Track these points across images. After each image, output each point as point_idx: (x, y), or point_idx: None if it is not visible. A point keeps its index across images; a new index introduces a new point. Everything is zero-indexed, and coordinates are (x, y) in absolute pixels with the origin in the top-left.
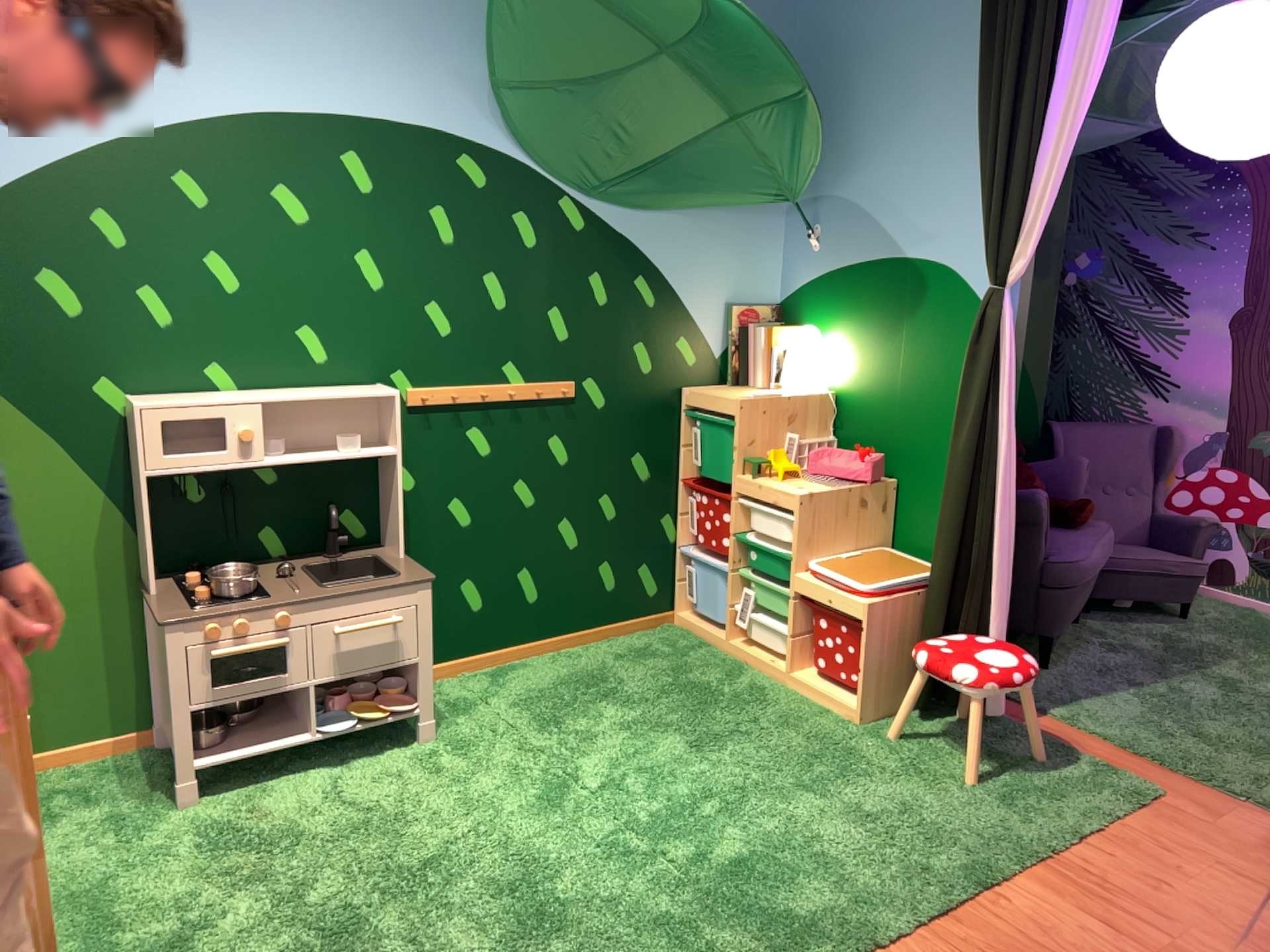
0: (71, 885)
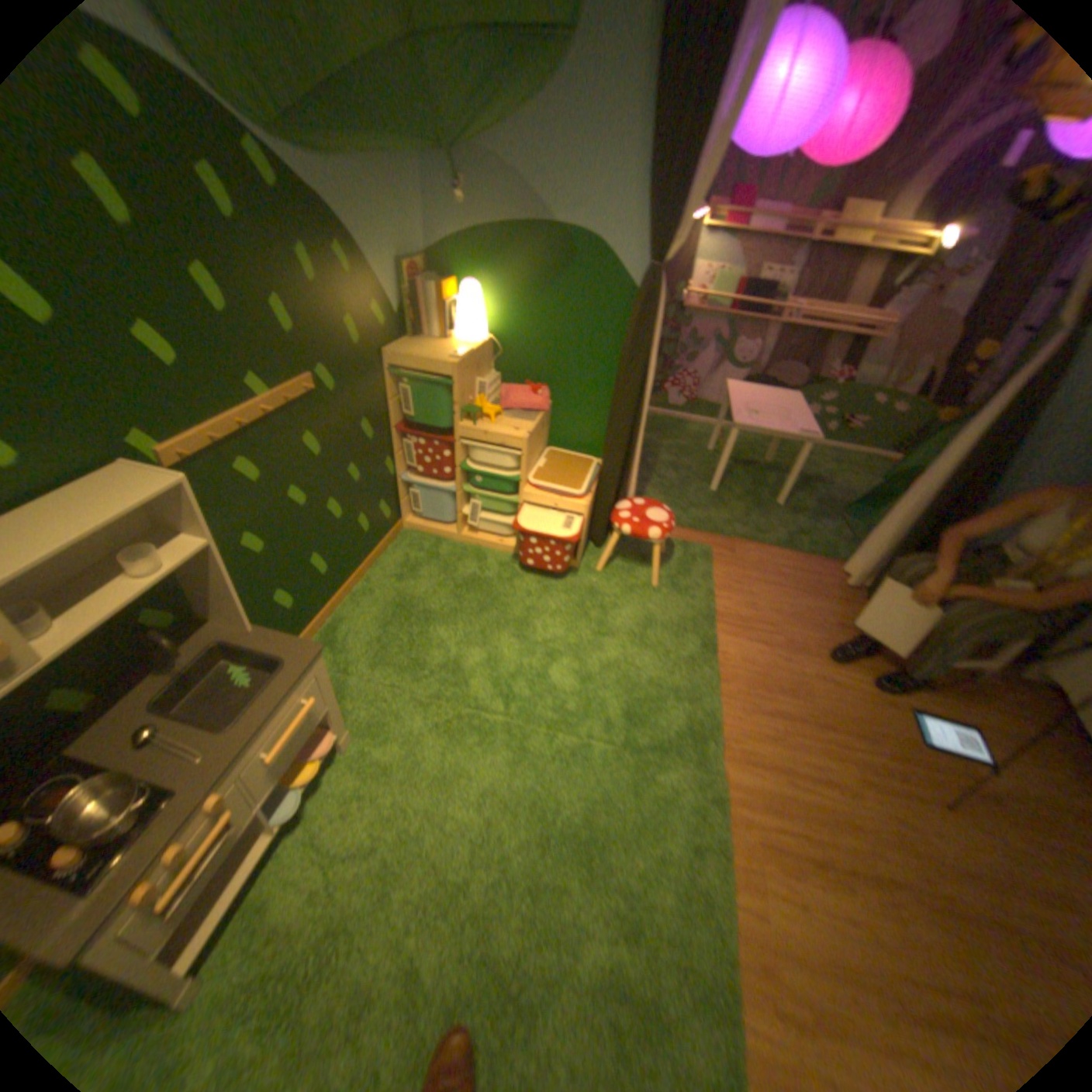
0: None
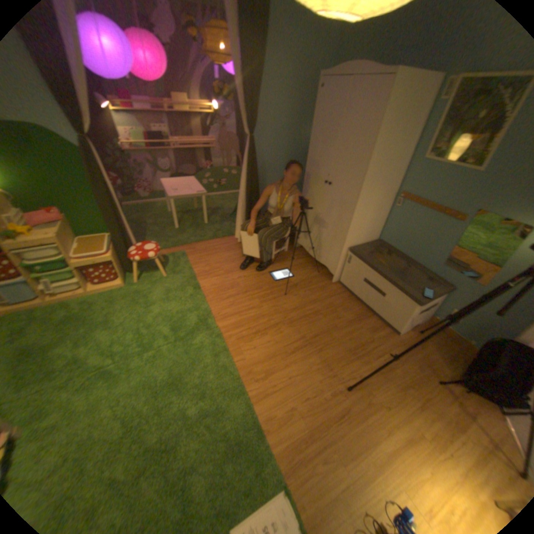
0: None
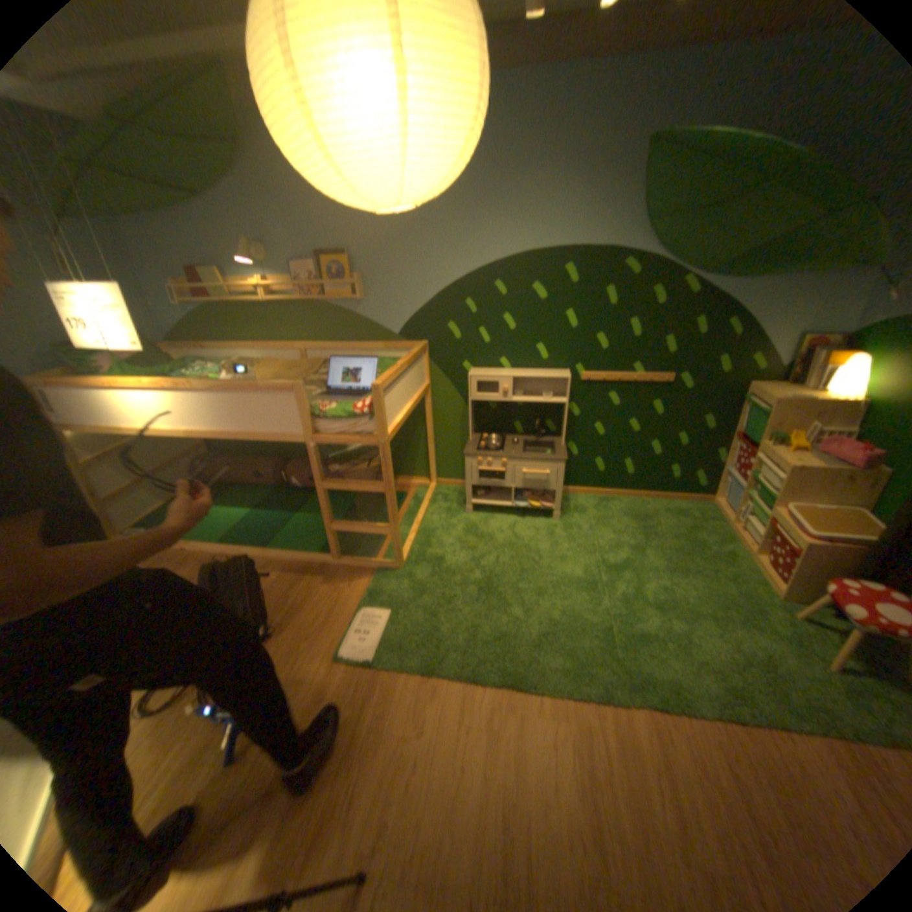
0: (427, 526)
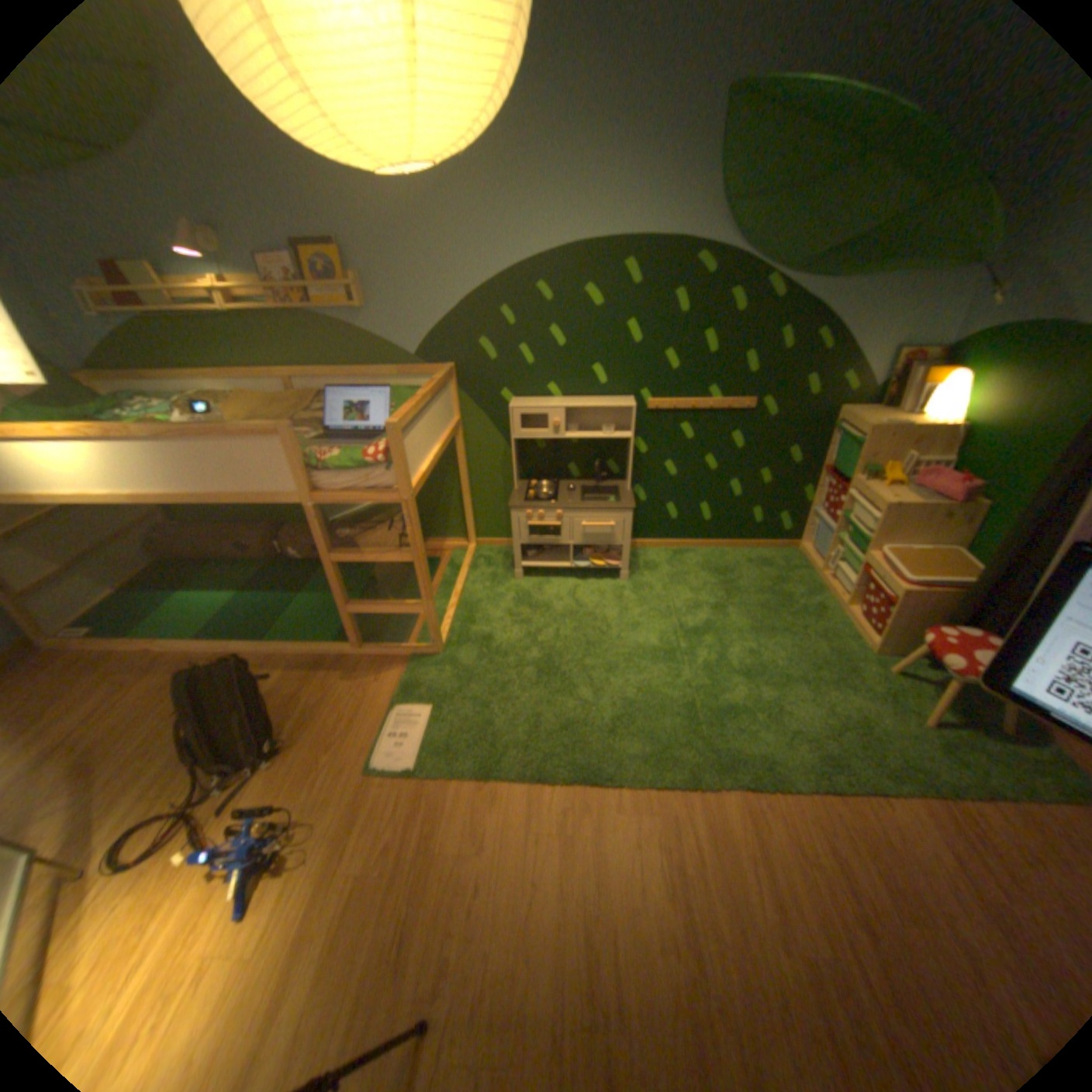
0: (468, 599)
